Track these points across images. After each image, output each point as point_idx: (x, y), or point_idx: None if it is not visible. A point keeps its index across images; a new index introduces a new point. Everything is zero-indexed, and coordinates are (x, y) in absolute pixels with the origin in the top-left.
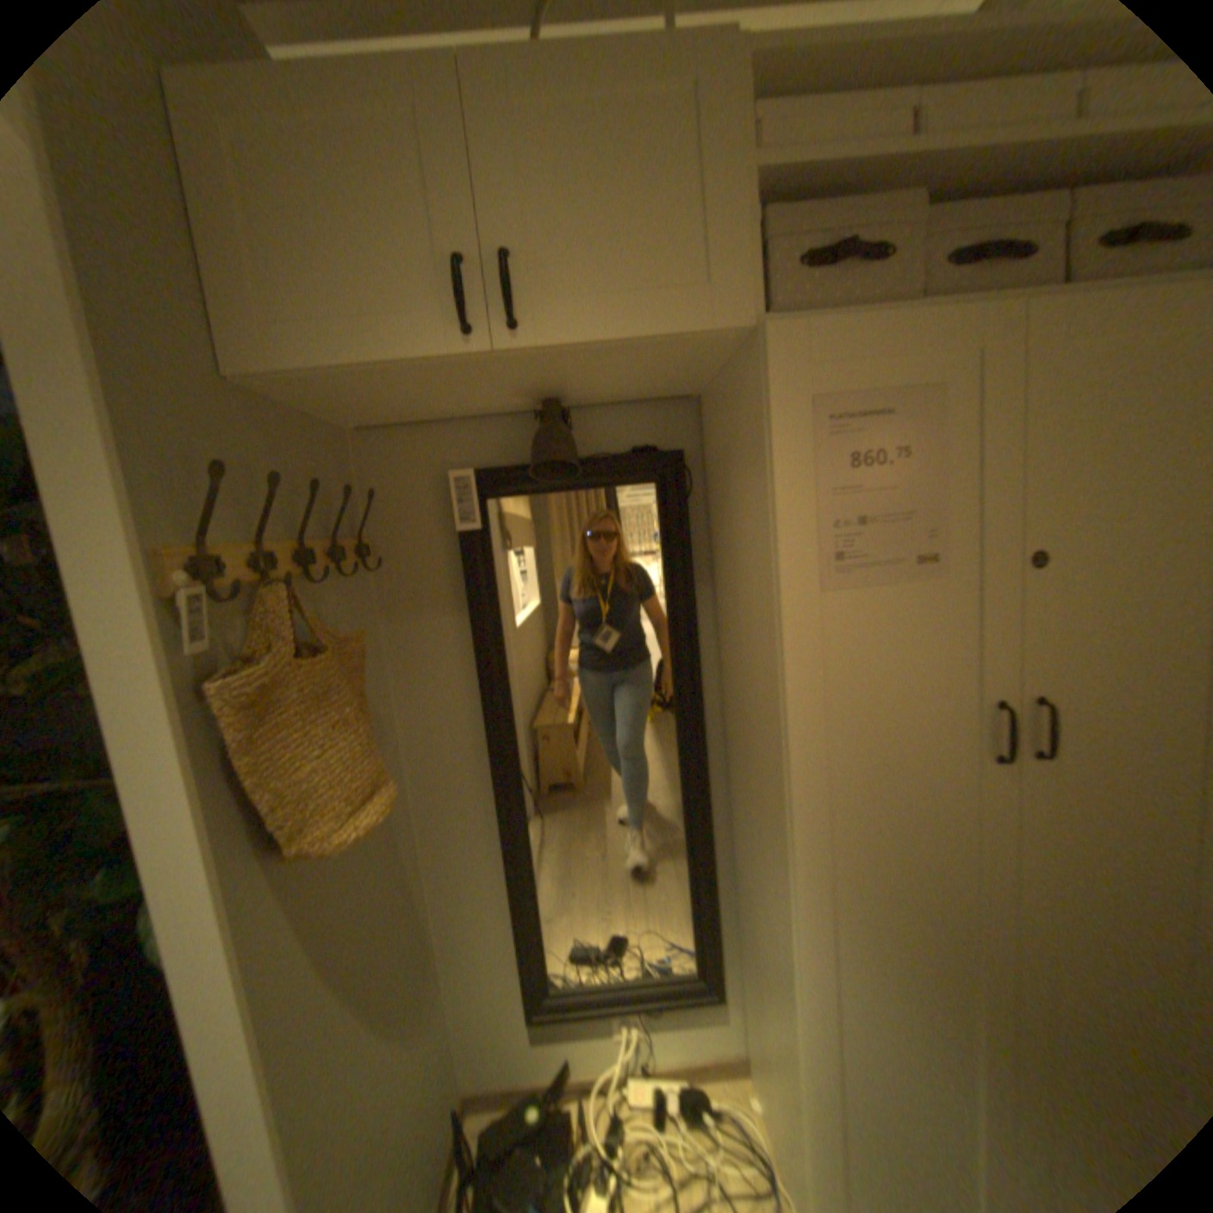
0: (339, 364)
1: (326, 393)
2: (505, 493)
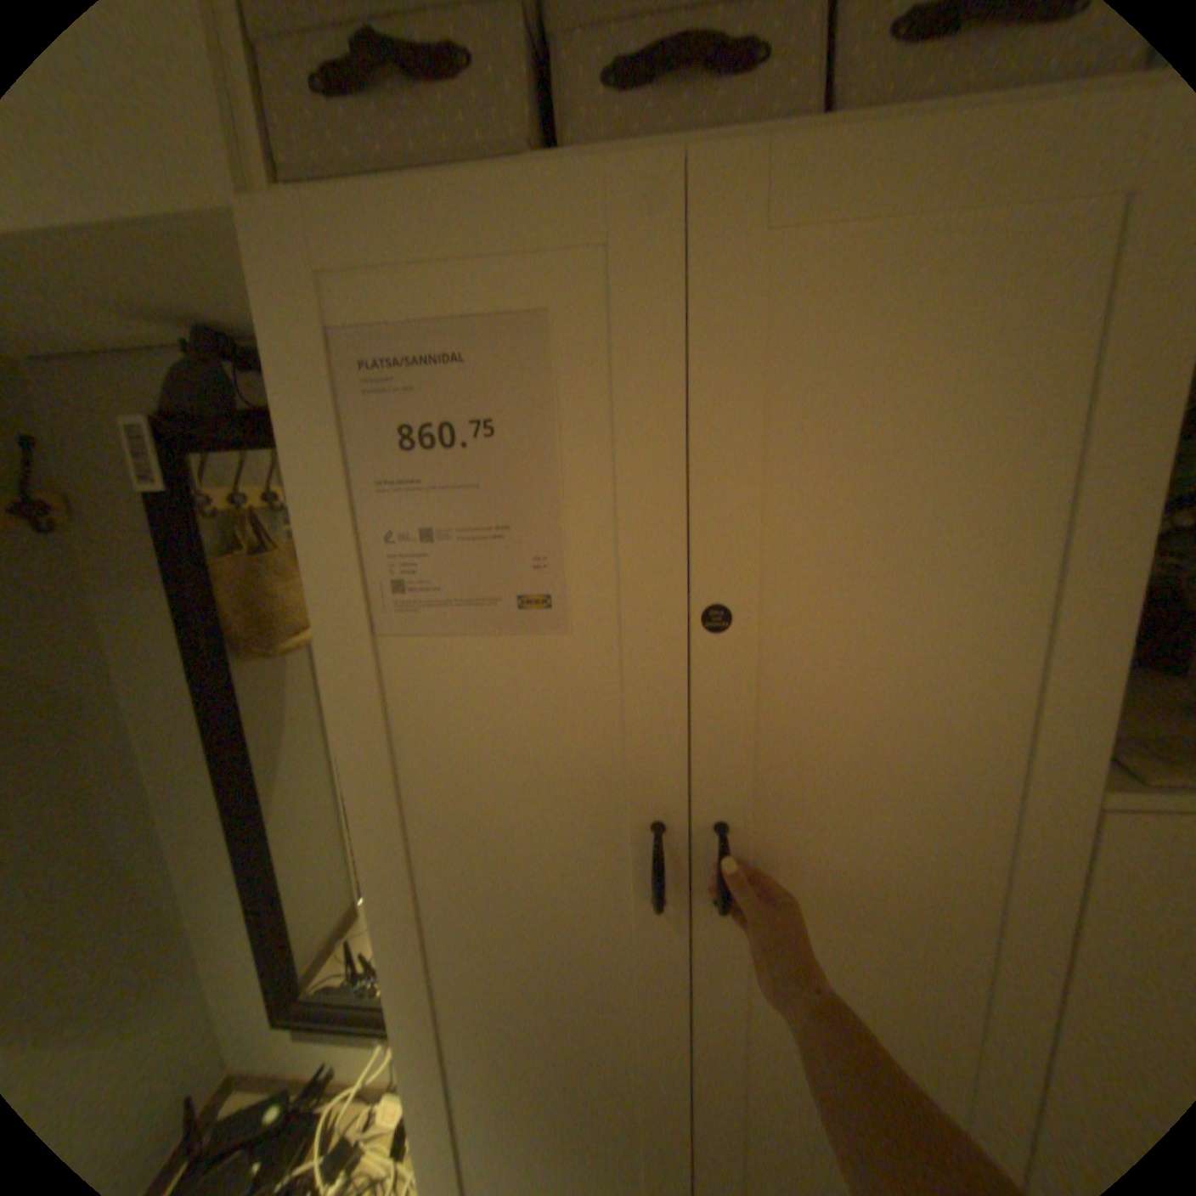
0: None
1: None
2: (194, 444)
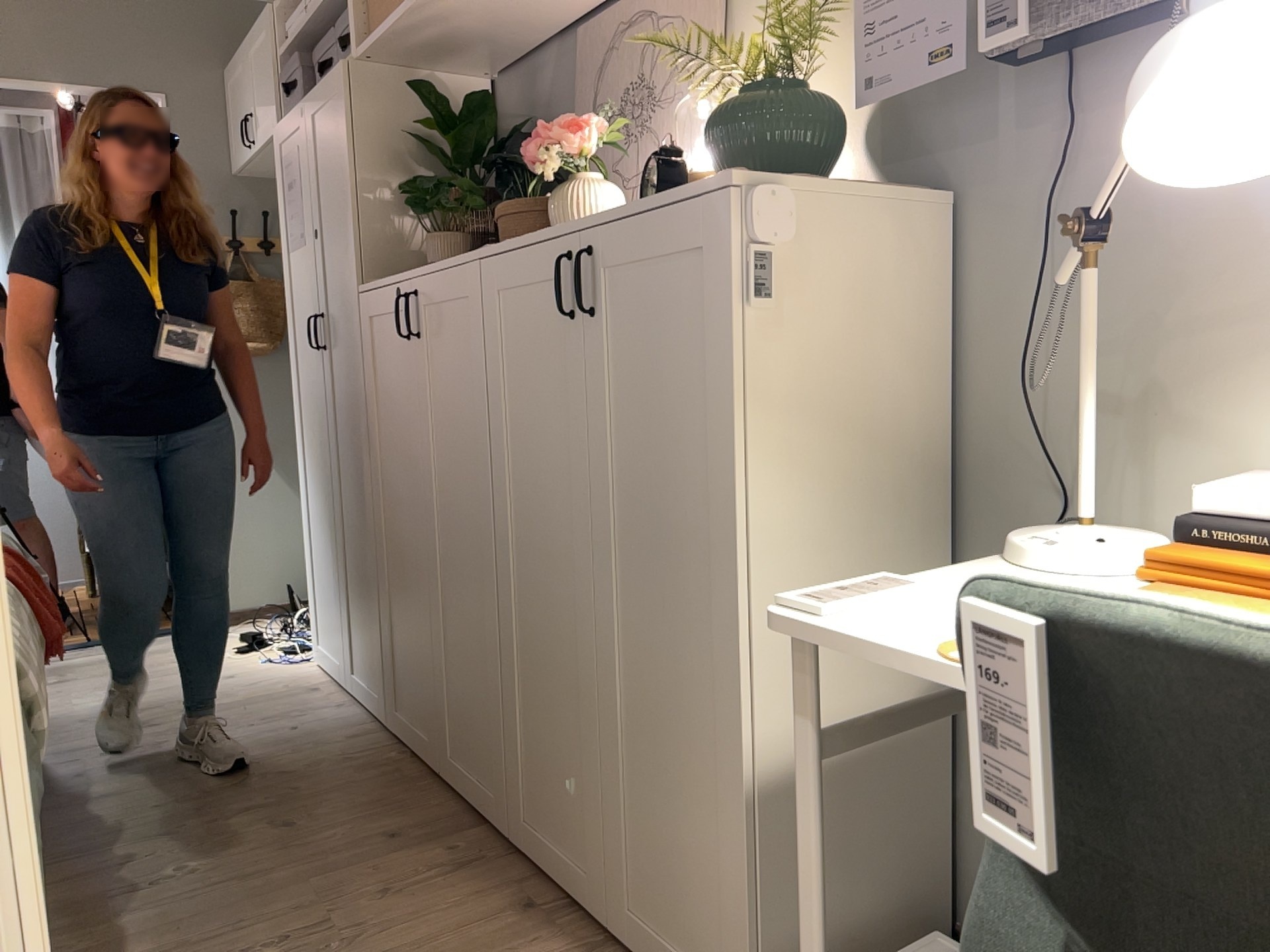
0: (240, 165)
1: (268, 173)
2: None
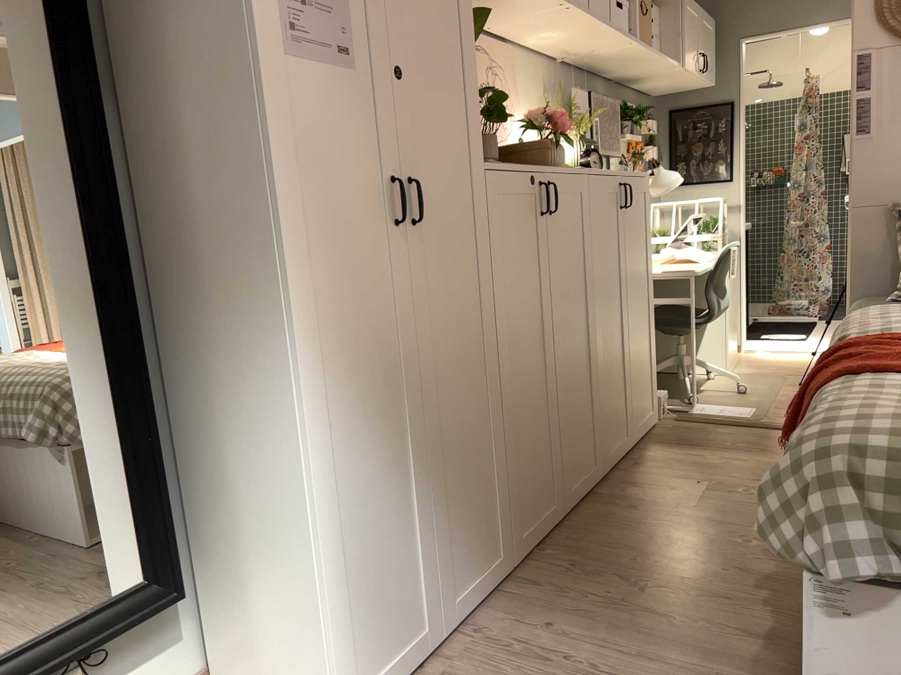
0: None
1: None
2: None
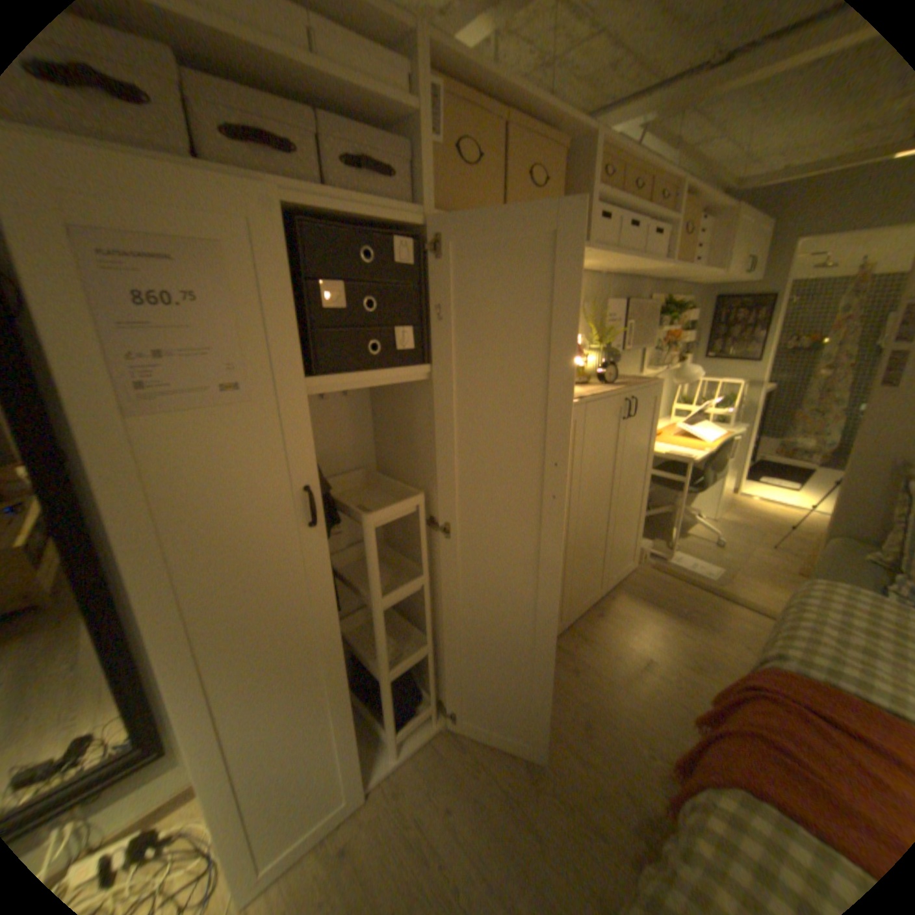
0: None
1: None
2: None
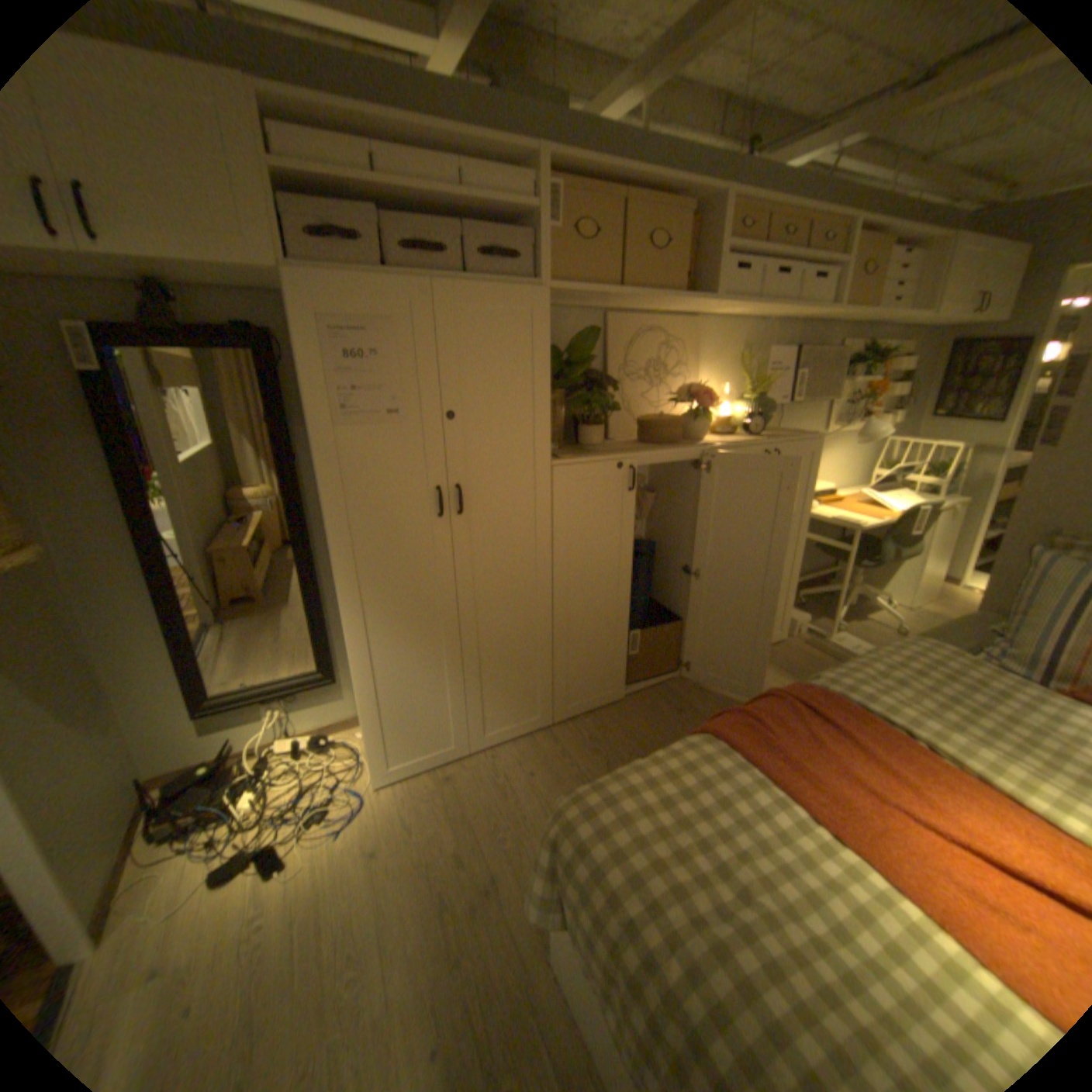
0: None
1: None
2: (122, 343)
